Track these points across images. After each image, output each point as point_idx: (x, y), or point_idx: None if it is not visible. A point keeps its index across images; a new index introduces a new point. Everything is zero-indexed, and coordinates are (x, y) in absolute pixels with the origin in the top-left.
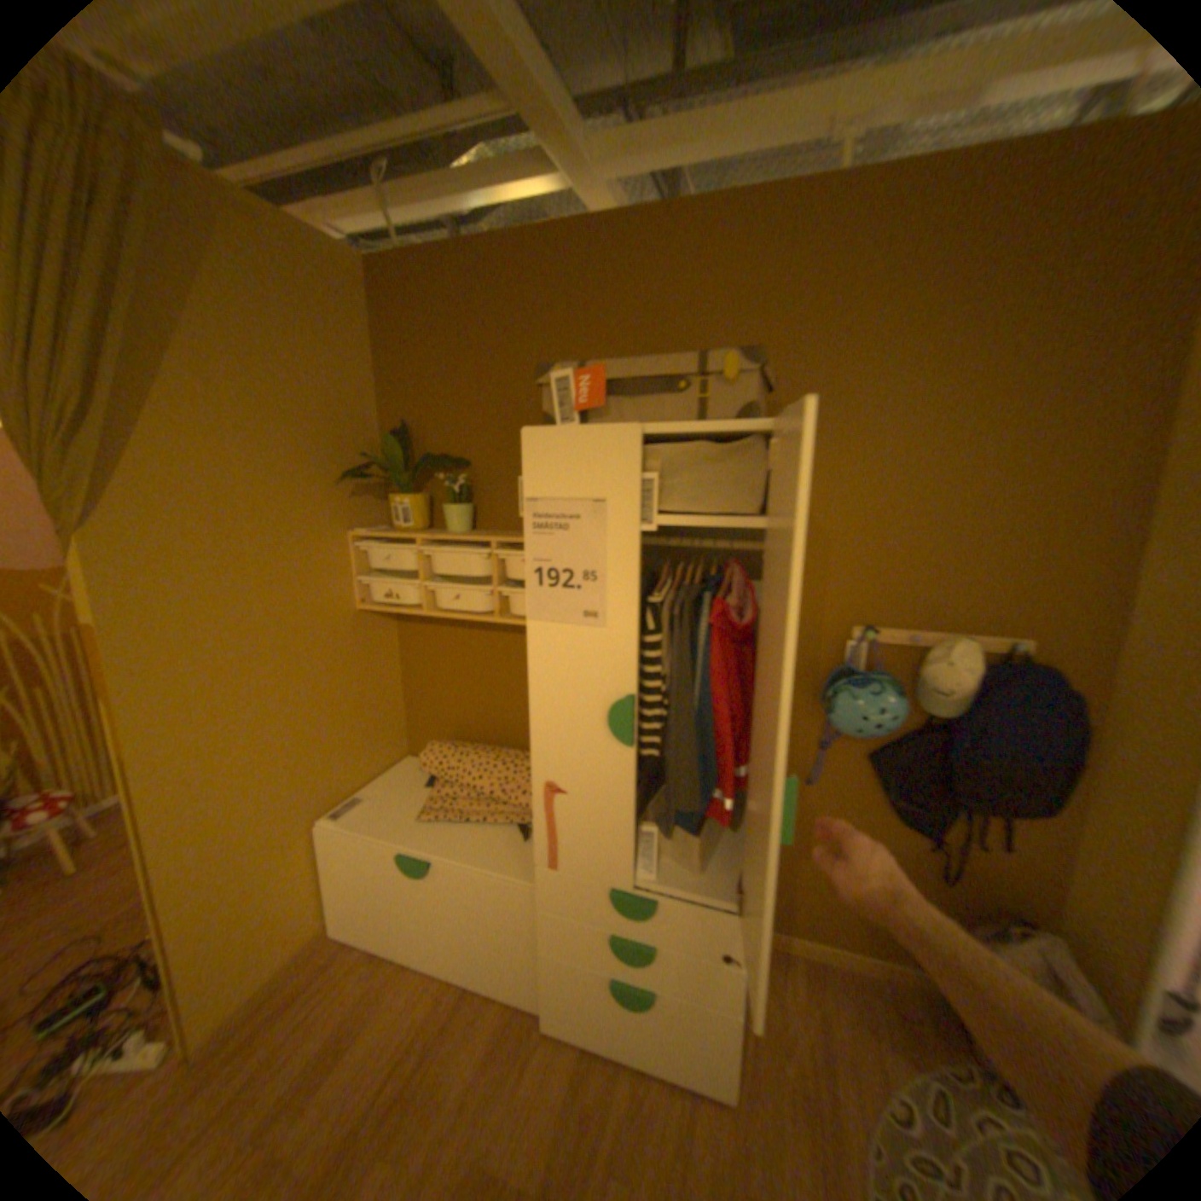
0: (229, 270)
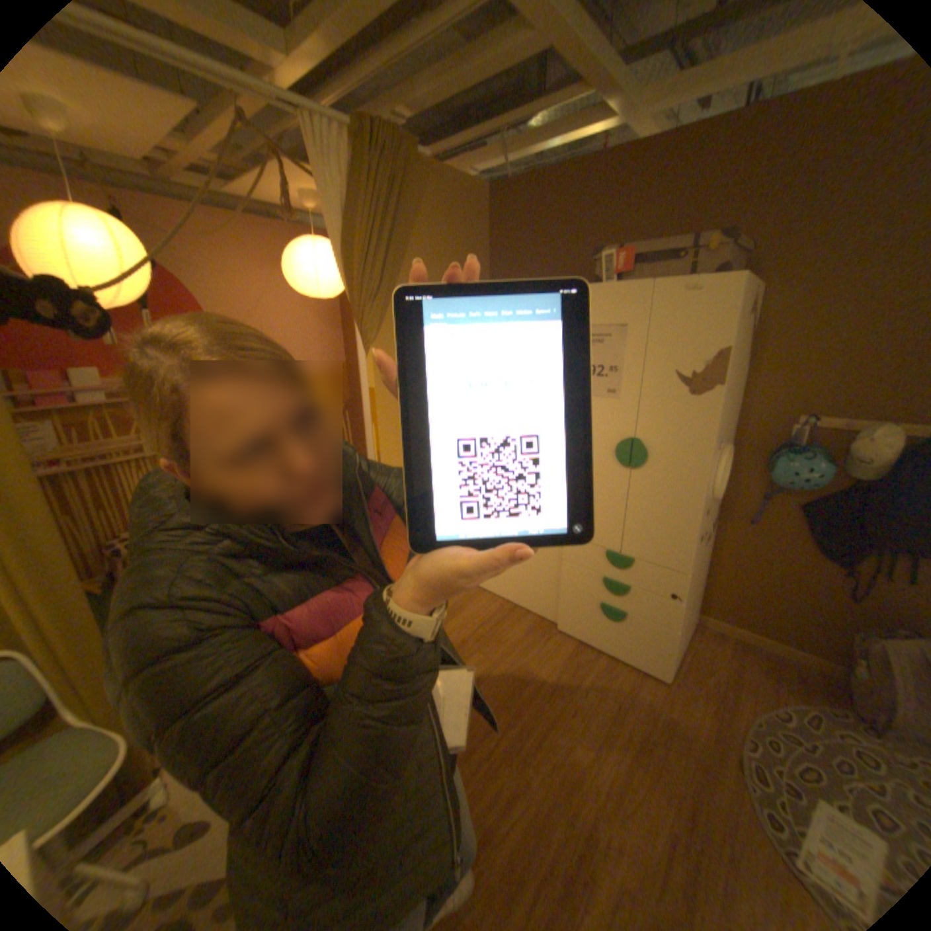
0: (429, 208)
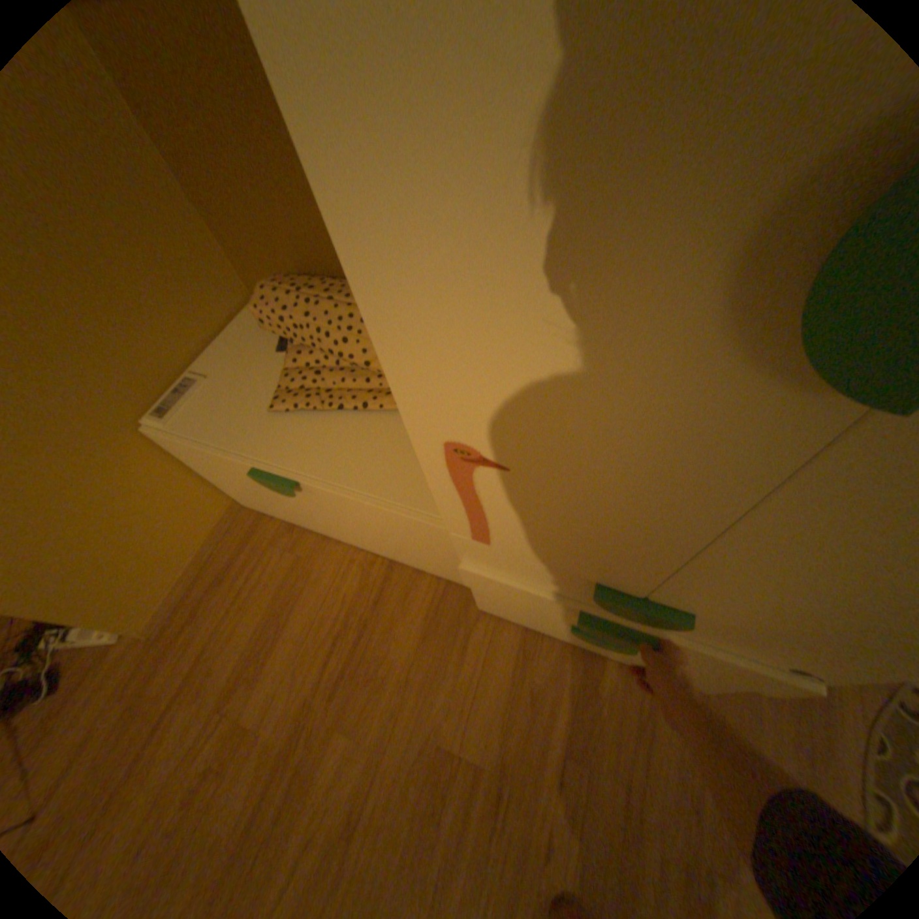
0: None
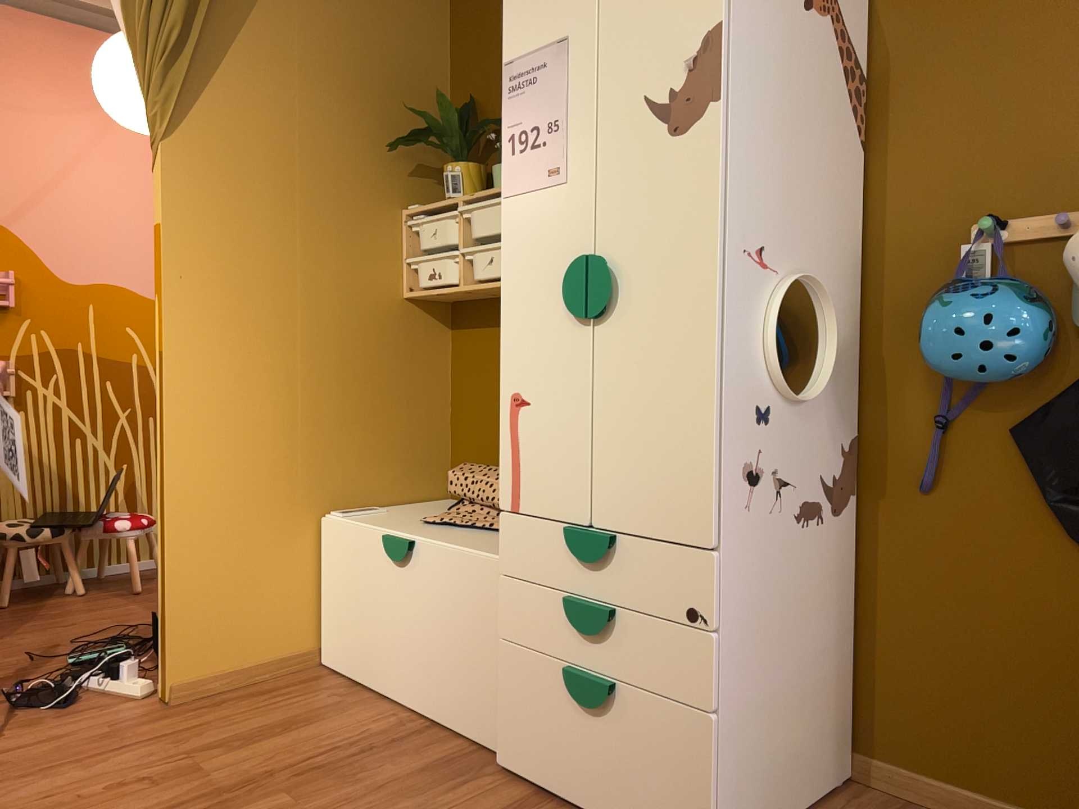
0: None
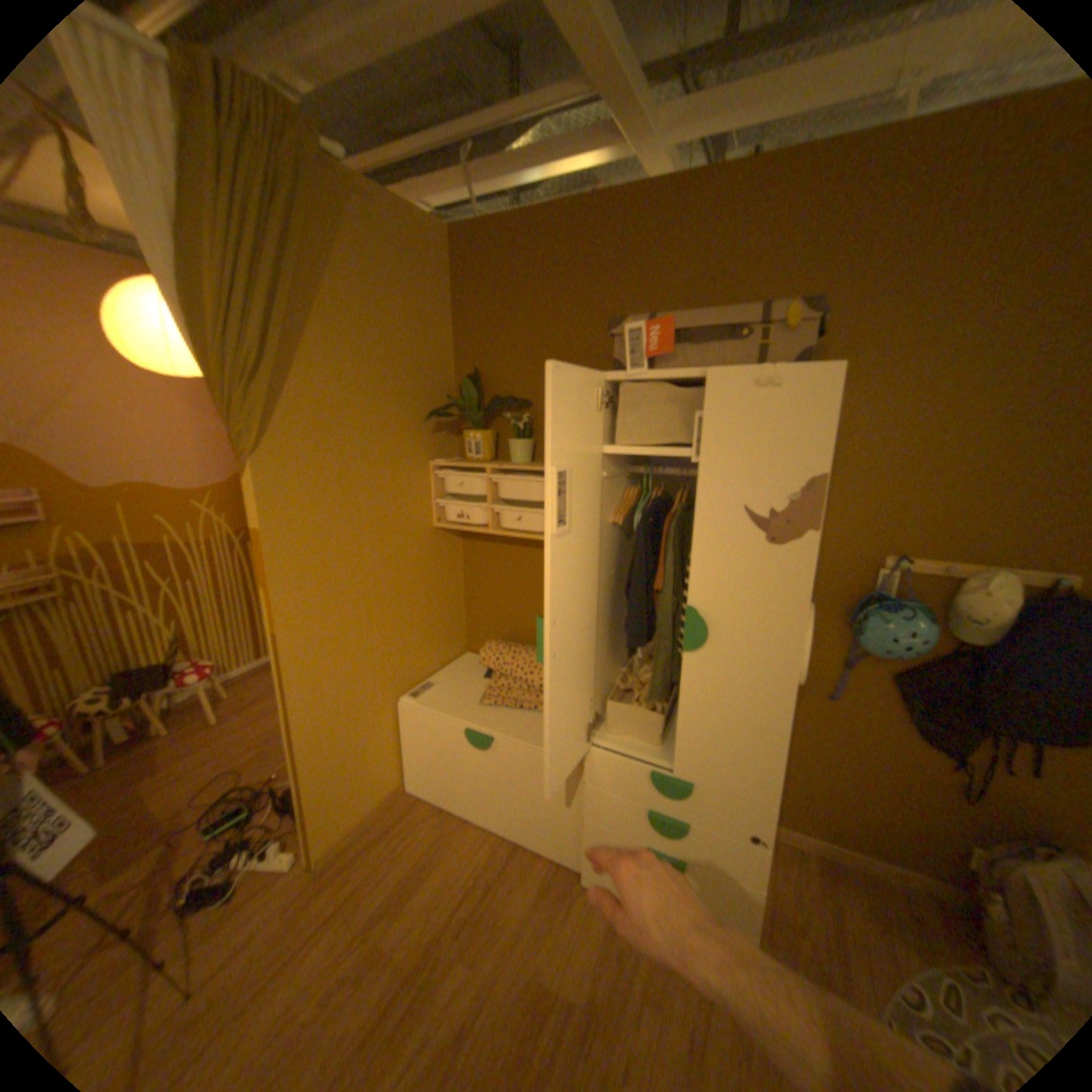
0: (353, 246)
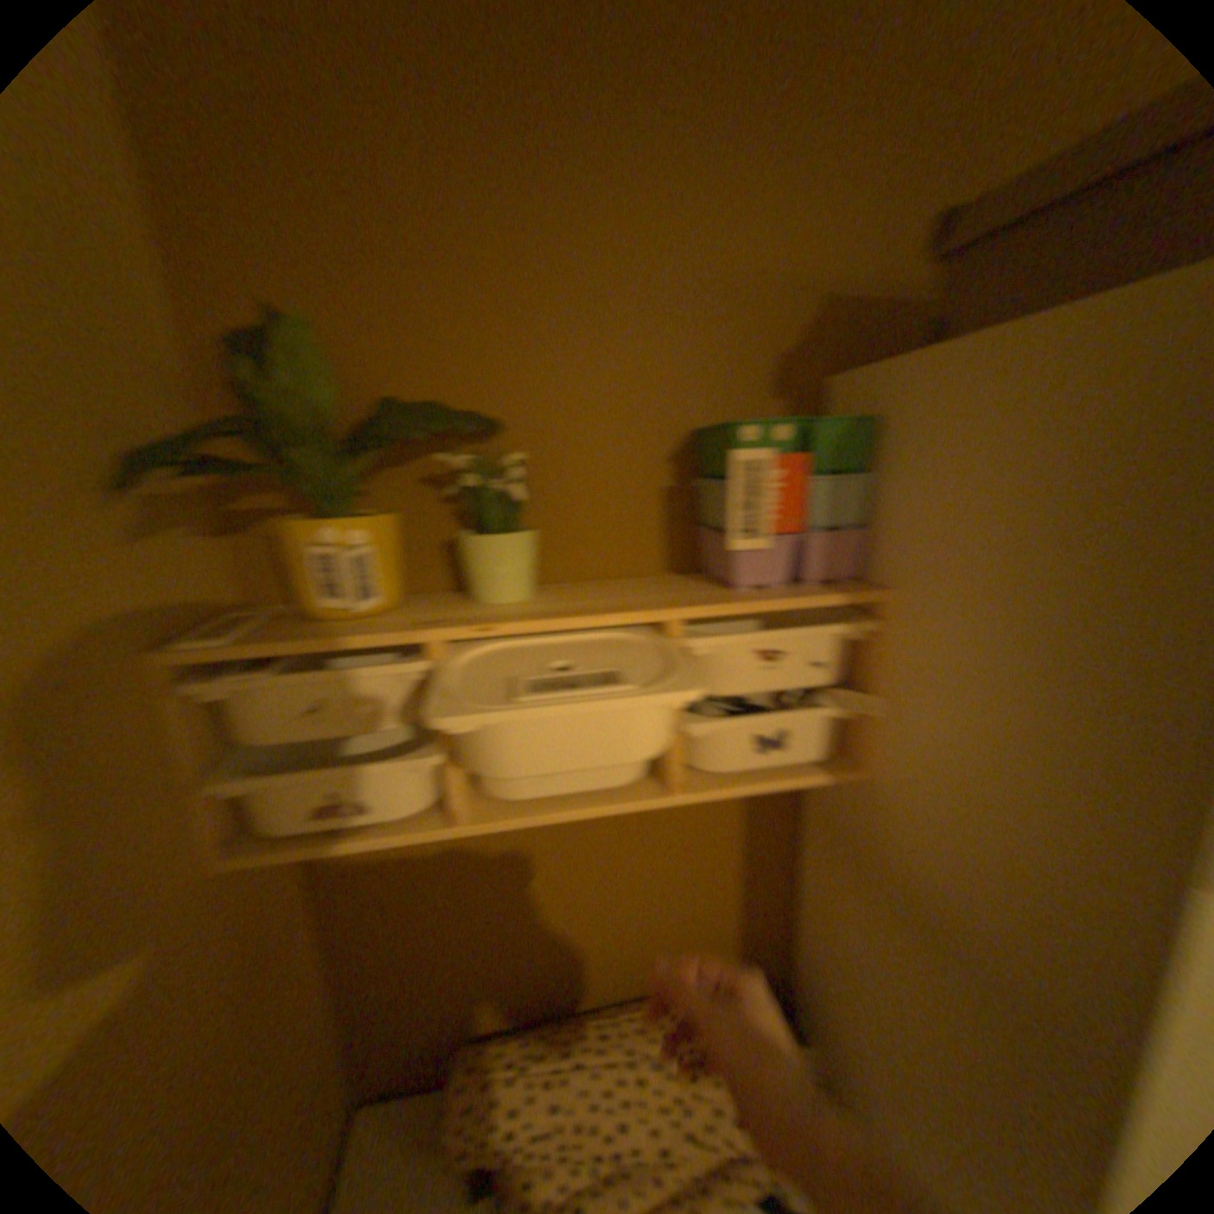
0: None
